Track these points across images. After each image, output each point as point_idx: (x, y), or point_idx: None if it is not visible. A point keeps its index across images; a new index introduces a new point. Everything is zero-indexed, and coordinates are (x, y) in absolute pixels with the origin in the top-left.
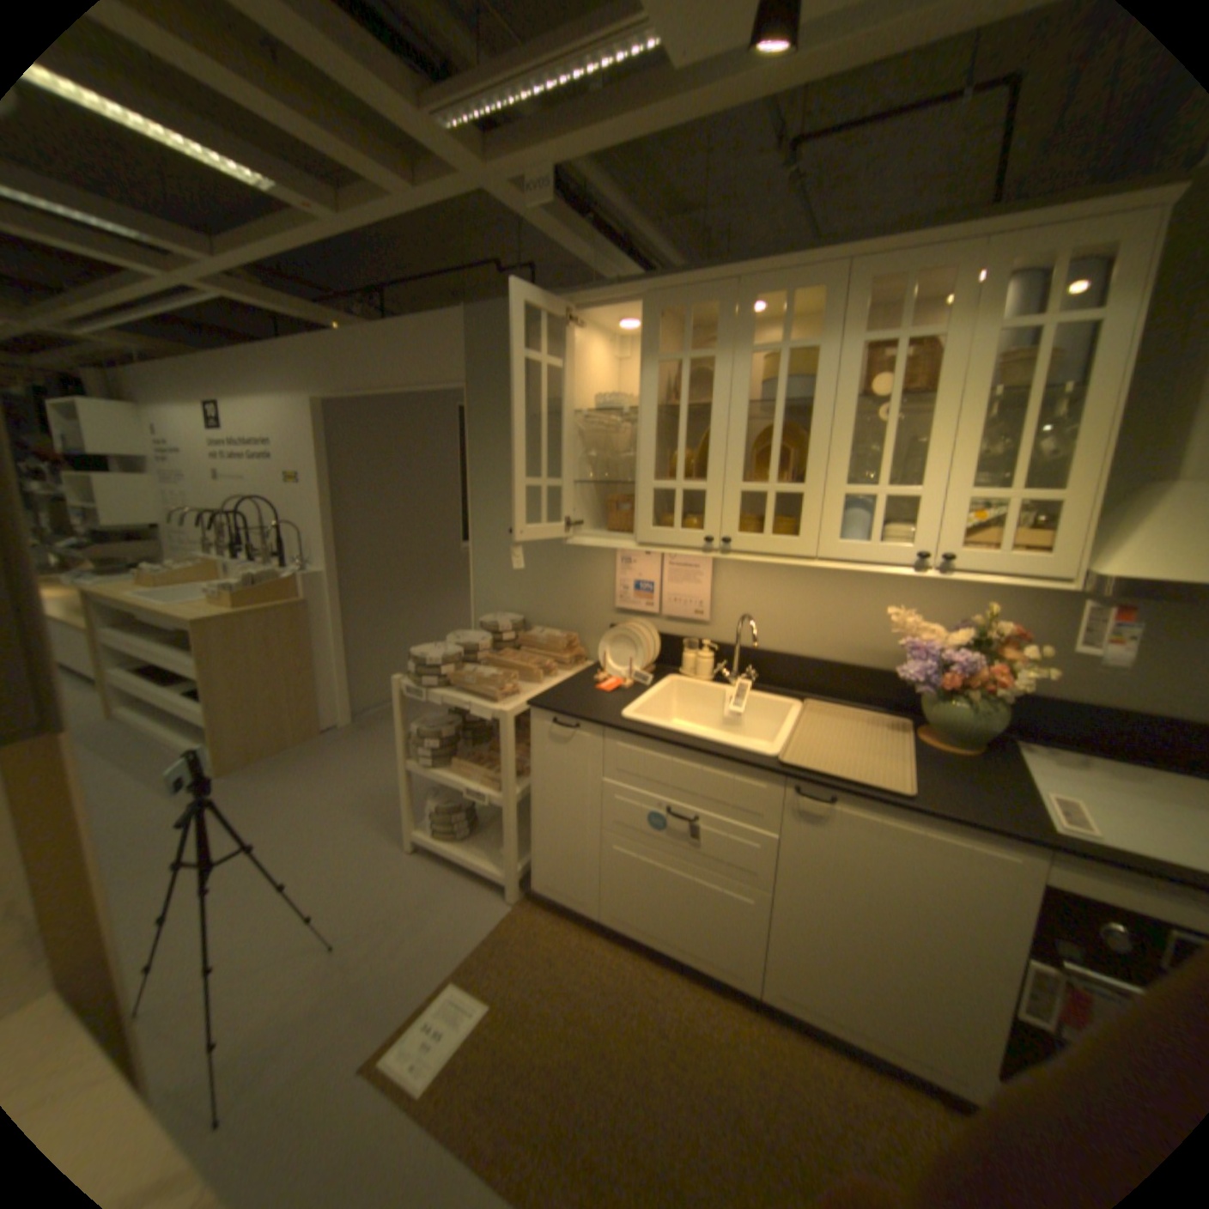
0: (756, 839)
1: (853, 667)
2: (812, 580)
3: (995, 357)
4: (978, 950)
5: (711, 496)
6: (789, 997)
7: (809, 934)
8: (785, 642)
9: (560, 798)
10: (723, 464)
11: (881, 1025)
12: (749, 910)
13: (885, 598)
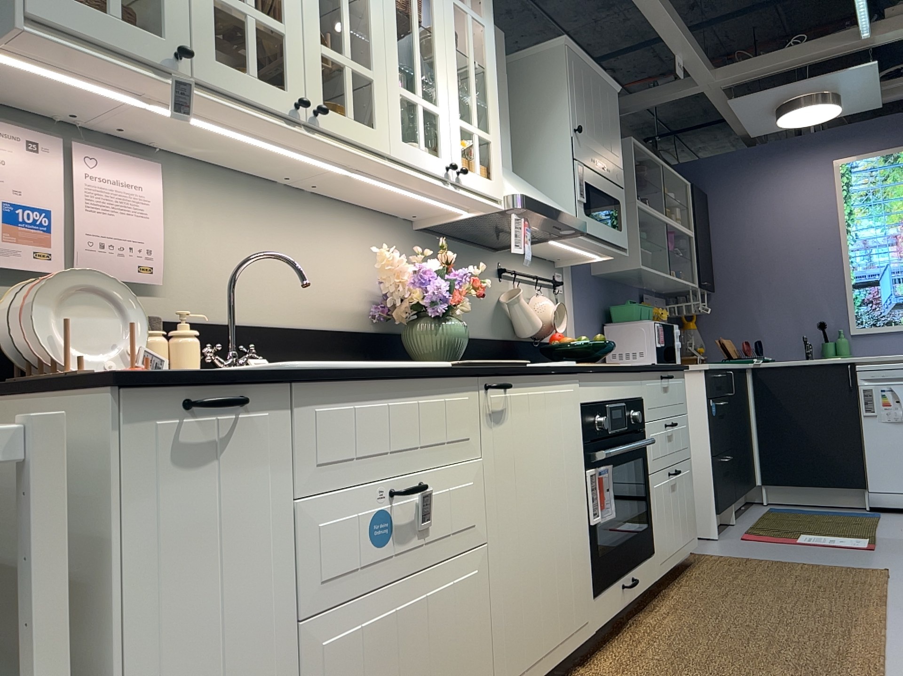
0: (466, 472)
1: (326, 330)
2: (276, 224)
3: (455, 22)
4: (573, 480)
5: (290, 42)
6: (509, 671)
7: (511, 563)
8: (259, 307)
9: (198, 608)
10: (300, 7)
11: (553, 619)
12: (473, 582)
13: (338, 248)
